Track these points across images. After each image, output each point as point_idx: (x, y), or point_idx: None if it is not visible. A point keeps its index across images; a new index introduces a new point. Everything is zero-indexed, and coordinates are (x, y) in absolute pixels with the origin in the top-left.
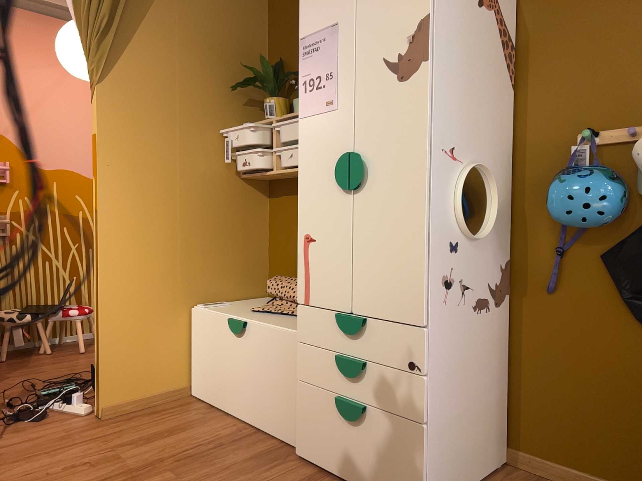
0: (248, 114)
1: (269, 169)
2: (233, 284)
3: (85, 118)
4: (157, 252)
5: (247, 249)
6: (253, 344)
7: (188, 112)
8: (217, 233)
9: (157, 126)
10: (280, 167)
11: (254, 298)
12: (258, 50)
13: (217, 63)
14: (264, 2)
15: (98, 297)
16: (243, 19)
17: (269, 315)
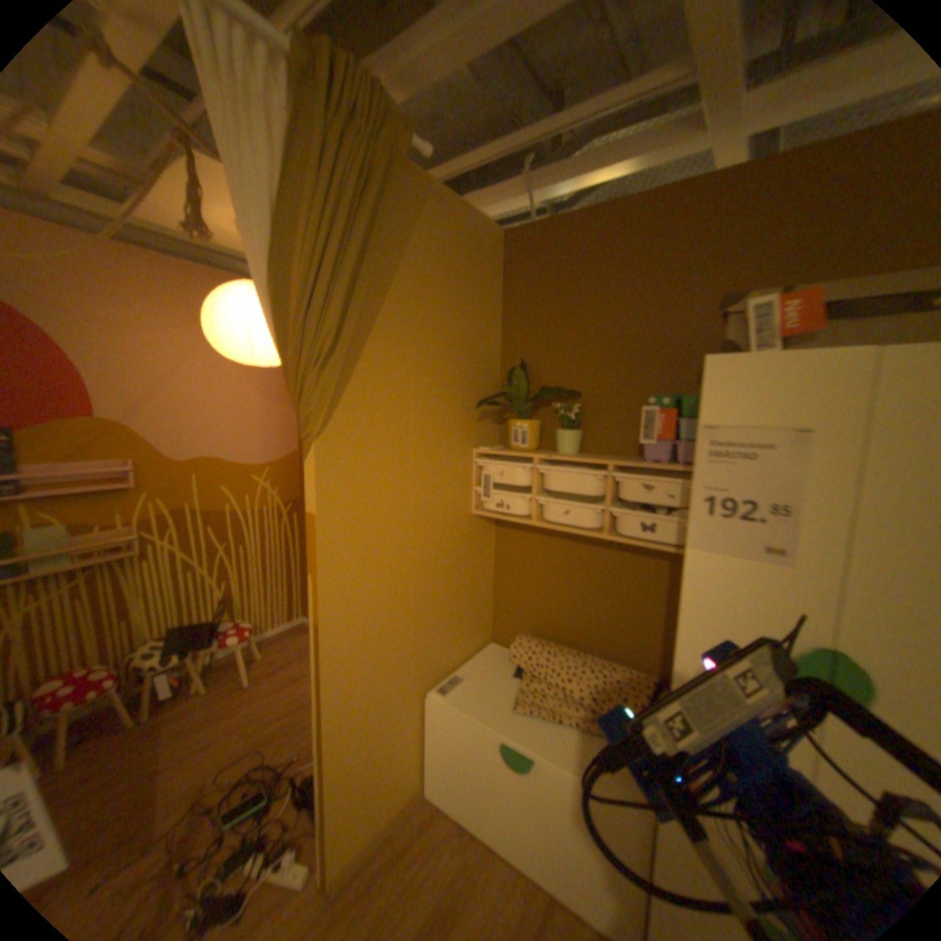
0: (482, 432)
1: (524, 516)
2: (465, 643)
3: (229, 392)
4: (393, 648)
5: (478, 596)
6: (549, 794)
7: (425, 448)
8: (451, 591)
9: (391, 478)
10: (538, 514)
11: (483, 649)
12: (492, 346)
13: (454, 373)
14: (499, 280)
15: (326, 743)
16: (480, 307)
17: (548, 727)
